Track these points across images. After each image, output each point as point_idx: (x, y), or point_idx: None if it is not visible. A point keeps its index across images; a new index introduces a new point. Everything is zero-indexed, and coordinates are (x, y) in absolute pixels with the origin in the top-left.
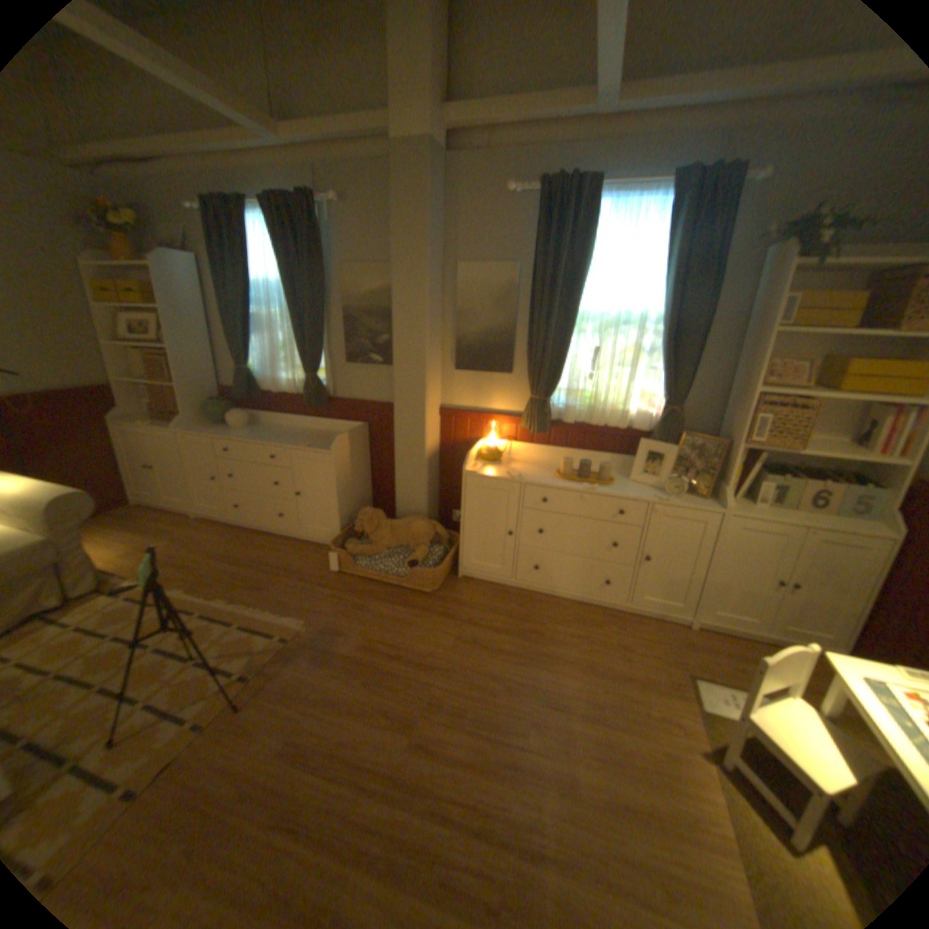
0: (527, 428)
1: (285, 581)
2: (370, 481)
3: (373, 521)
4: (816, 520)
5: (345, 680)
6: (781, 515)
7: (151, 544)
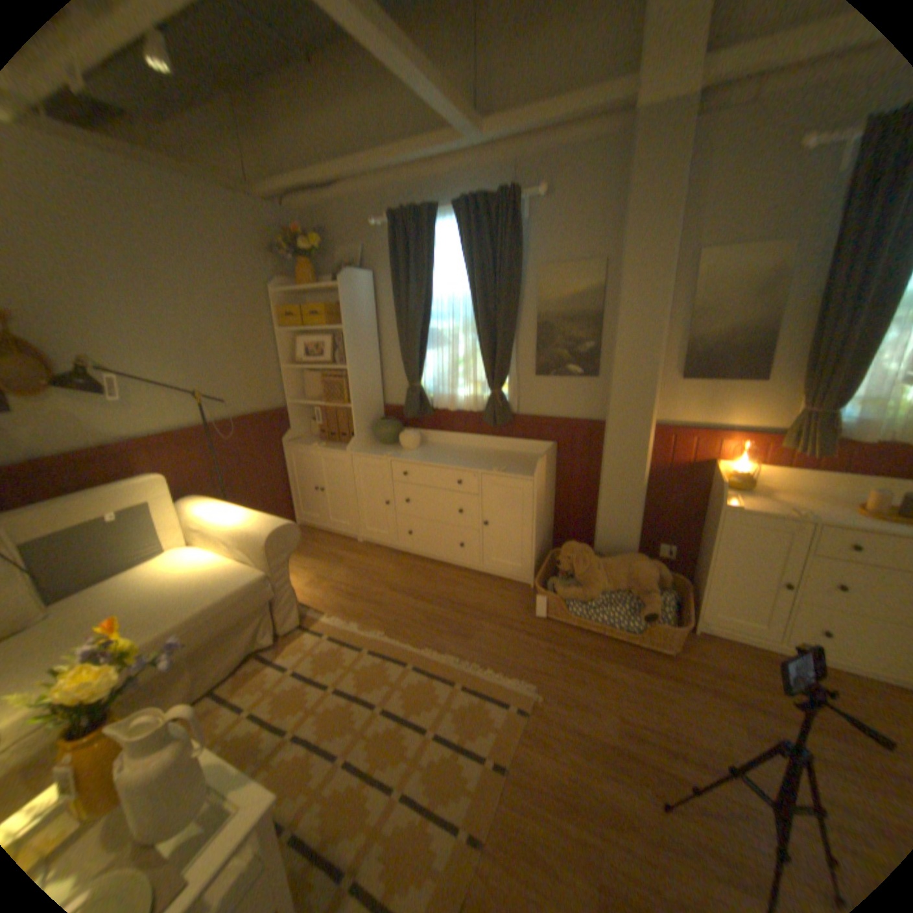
0: (801, 447)
1: (488, 624)
2: (553, 506)
3: (584, 557)
4: None
5: (630, 782)
6: None
7: (332, 568)
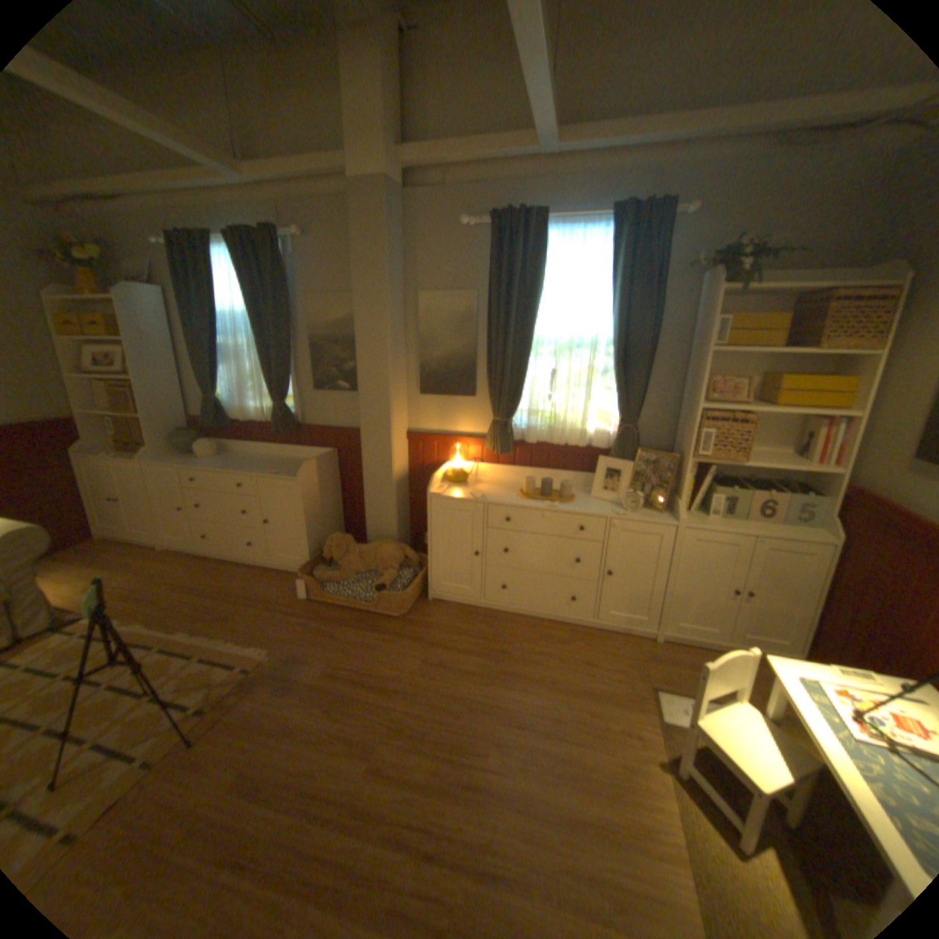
0: (491, 449)
1: (252, 611)
2: (342, 507)
3: (341, 546)
4: (765, 529)
5: (307, 708)
6: (732, 525)
7: (115, 578)
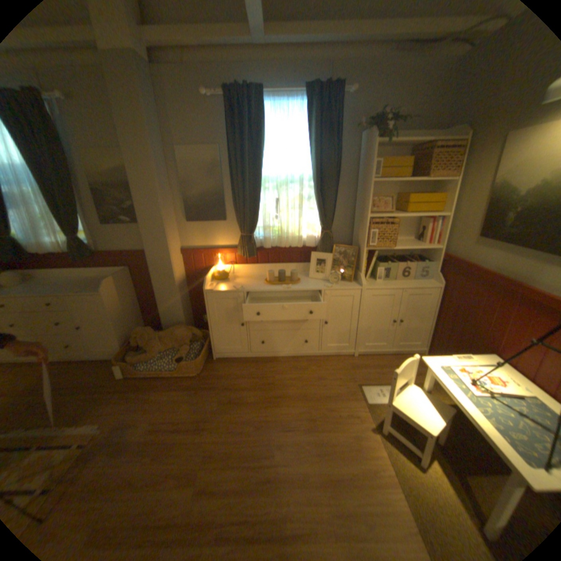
0: (242, 254)
1: (78, 397)
2: (138, 307)
3: (144, 336)
4: (405, 283)
5: (138, 460)
6: (389, 284)
7: None
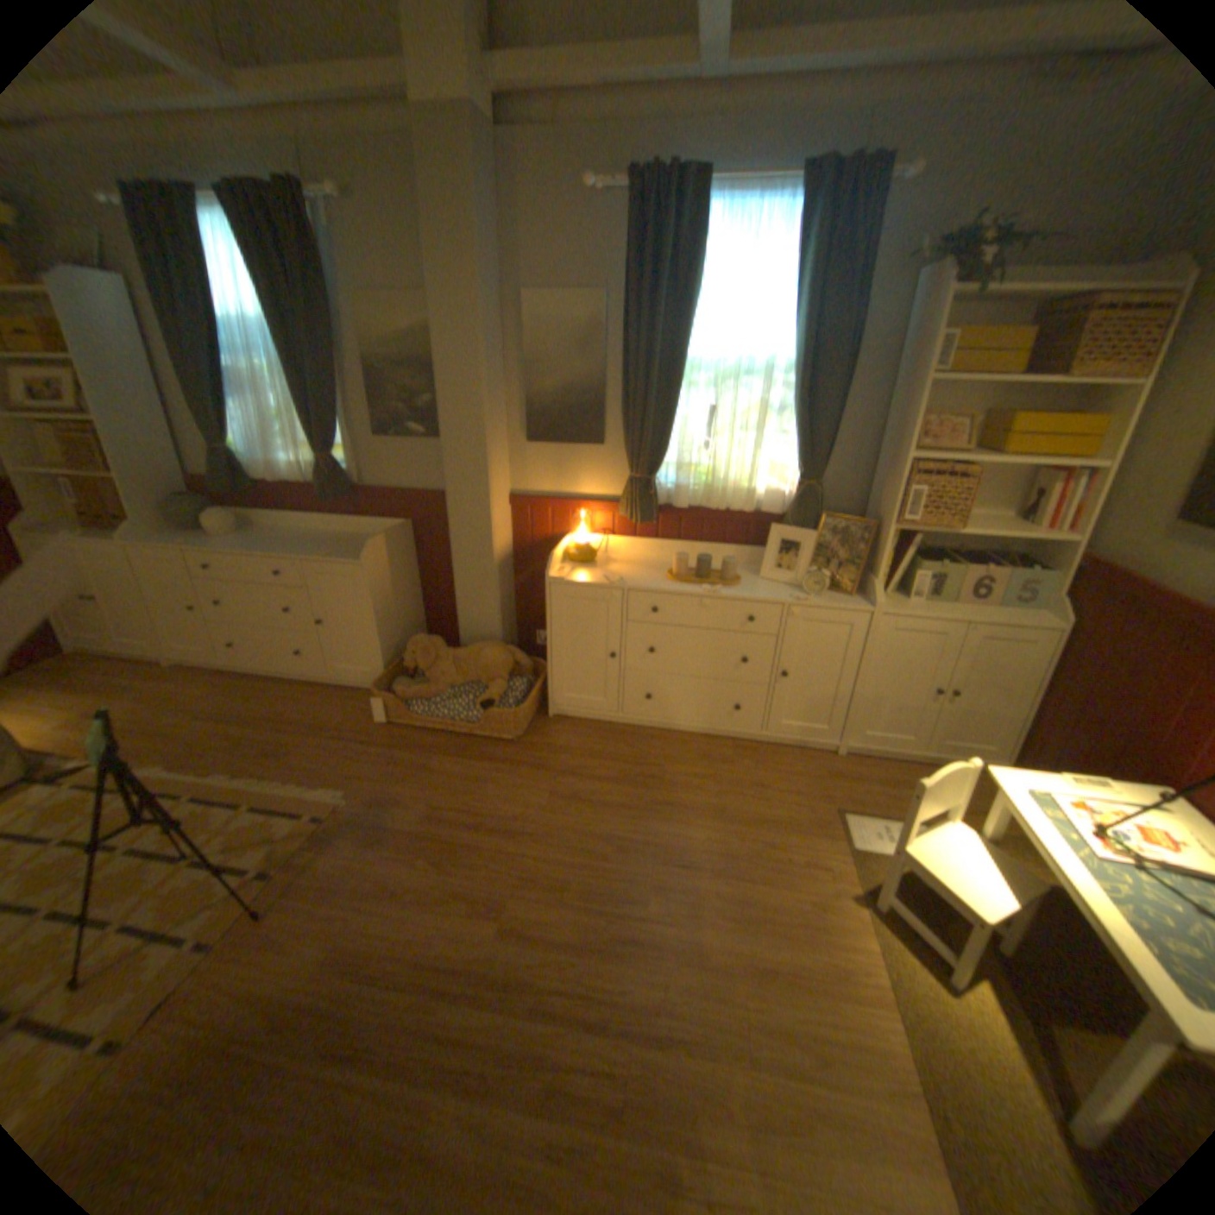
0: (627, 516)
1: (313, 742)
2: (421, 600)
3: (429, 652)
4: (977, 612)
5: (408, 861)
6: (938, 609)
7: (108, 707)
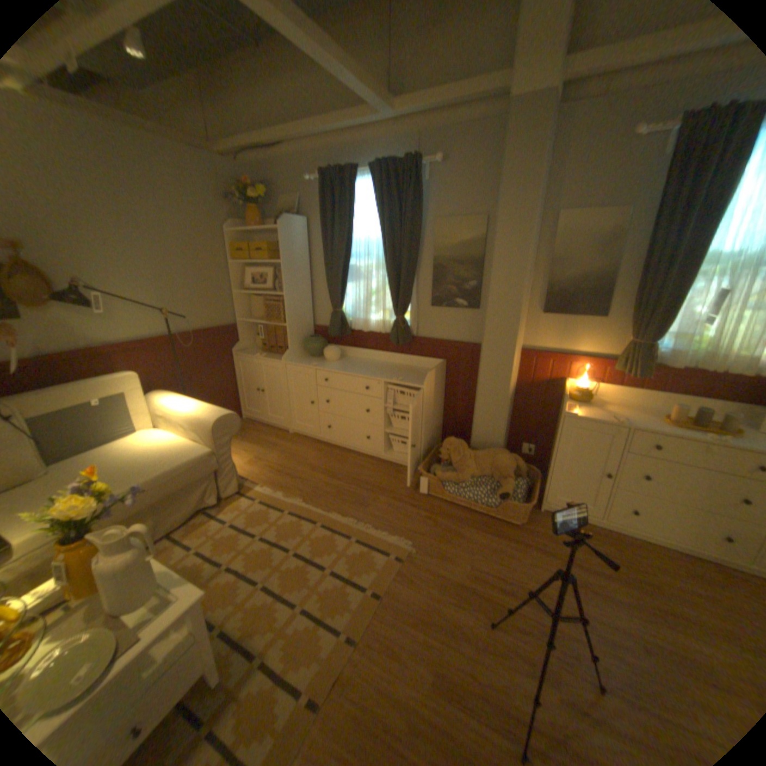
0: (627, 370)
1: (382, 497)
2: (442, 410)
3: (459, 450)
4: None
5: (470, 609)
6: None
7: (267, 452)
